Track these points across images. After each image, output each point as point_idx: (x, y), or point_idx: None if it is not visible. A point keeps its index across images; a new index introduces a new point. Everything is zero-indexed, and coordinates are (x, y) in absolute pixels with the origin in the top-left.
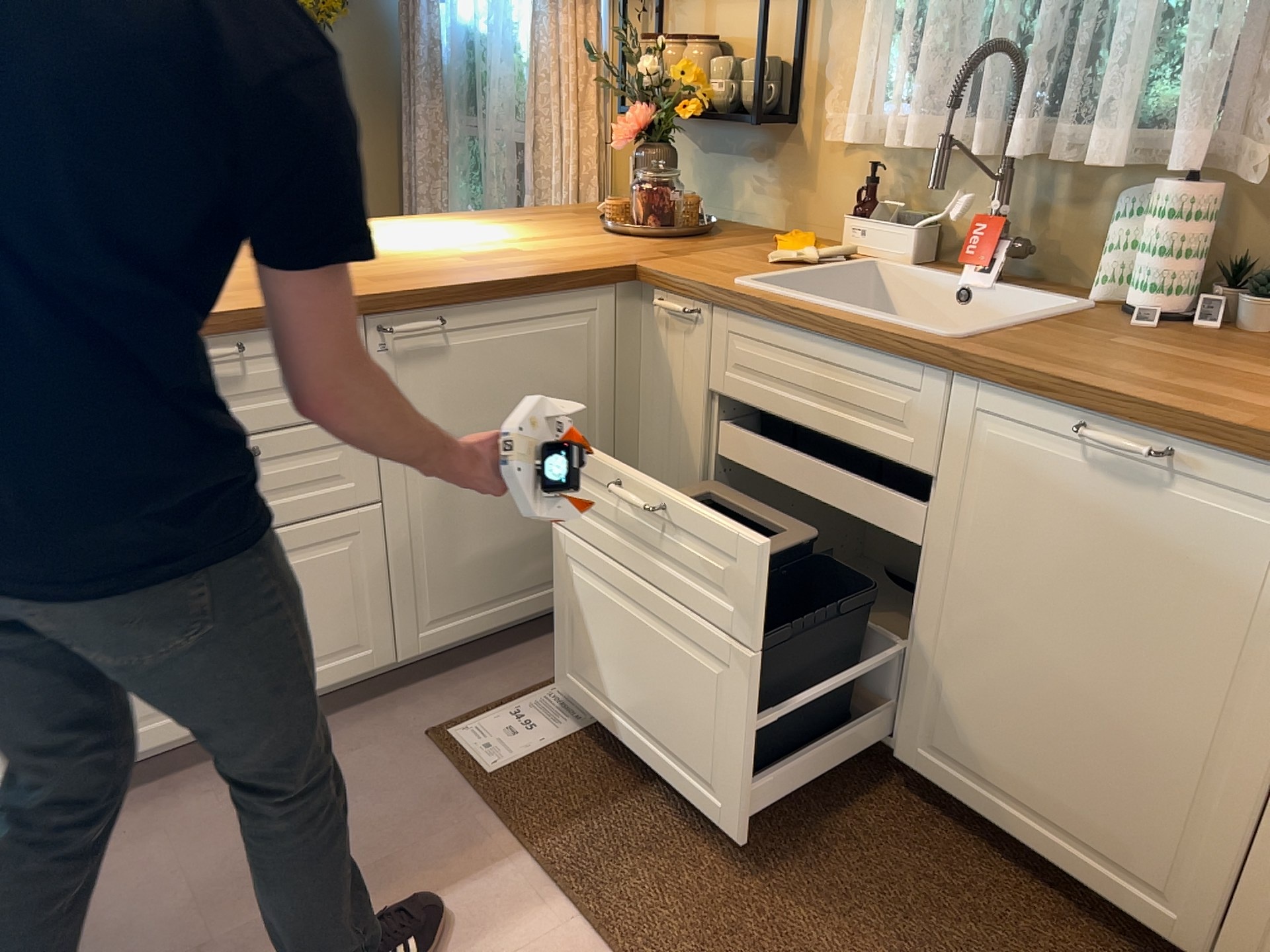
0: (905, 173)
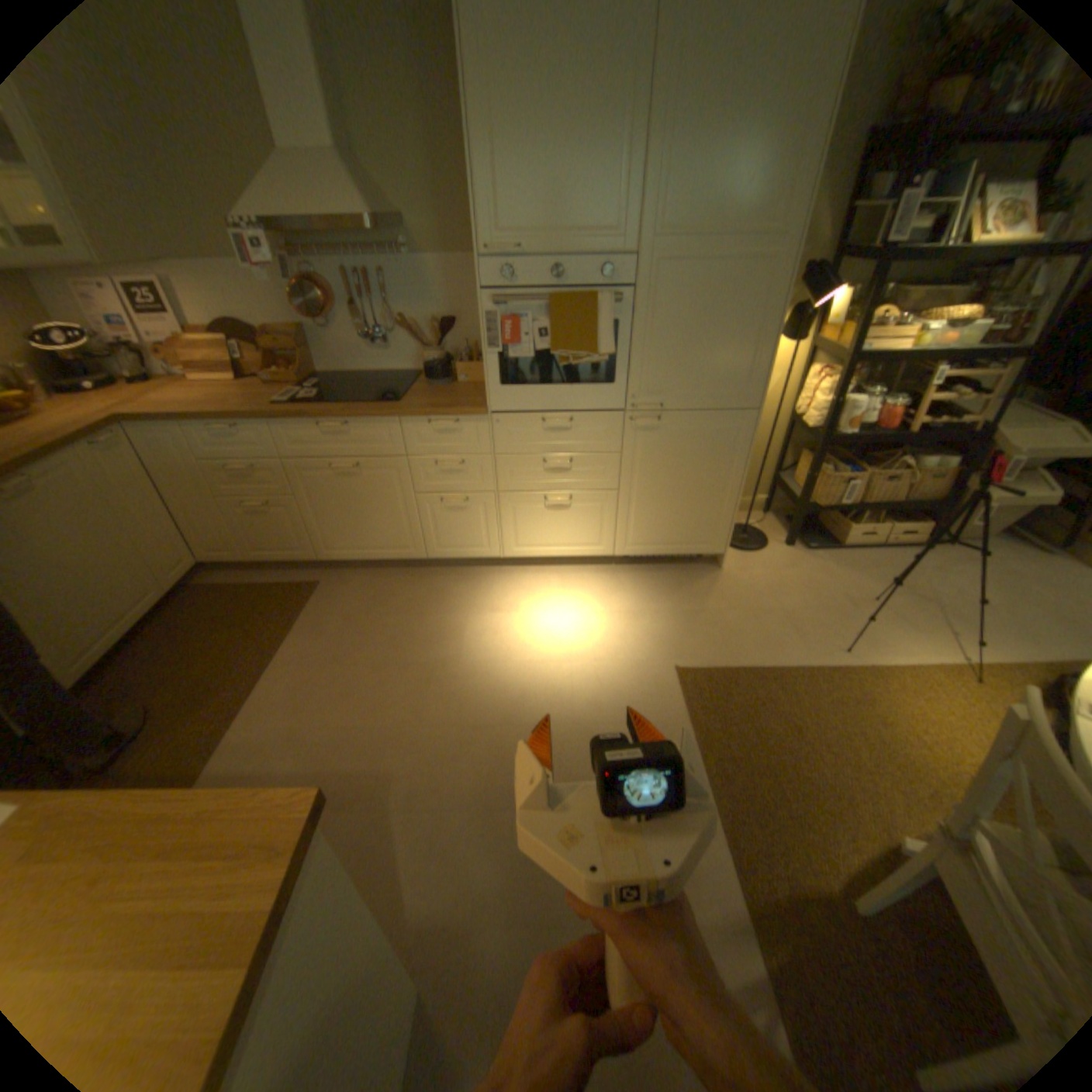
0: None
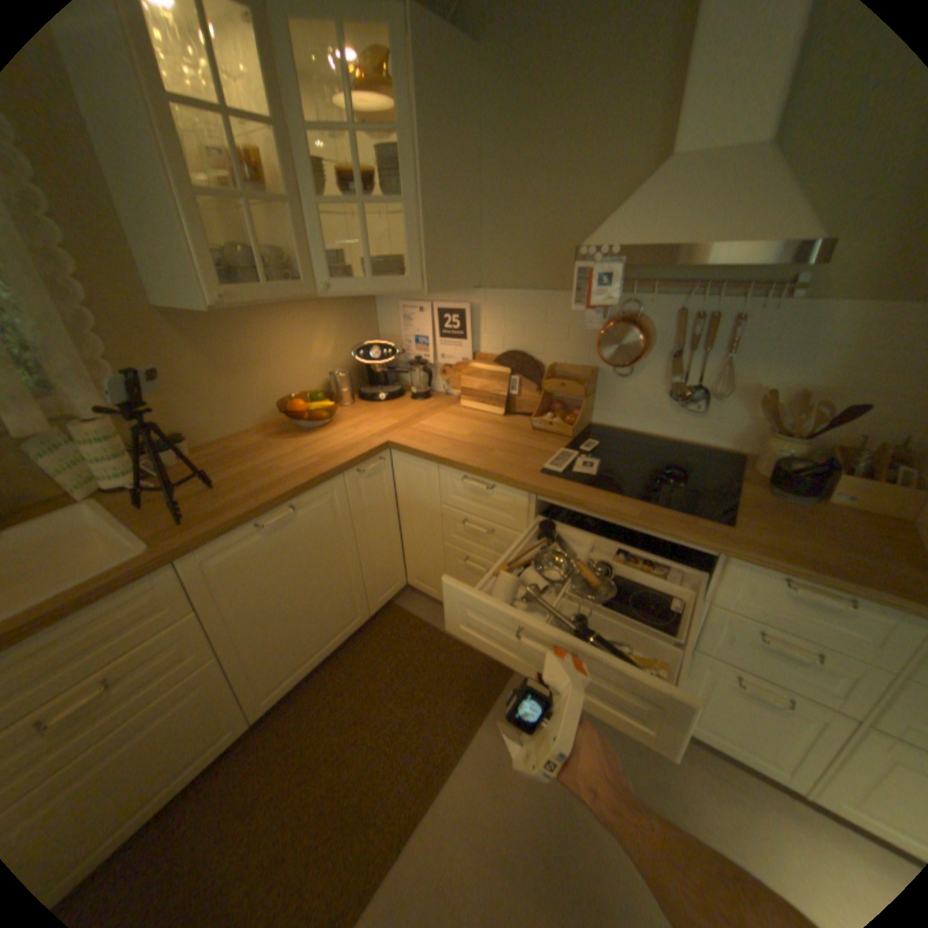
0: None
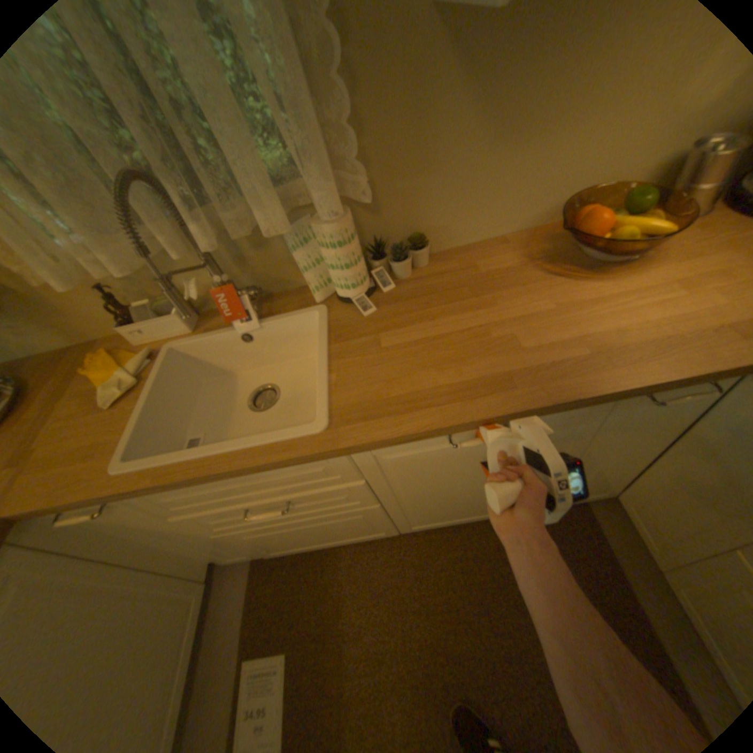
0: (122, 275)
